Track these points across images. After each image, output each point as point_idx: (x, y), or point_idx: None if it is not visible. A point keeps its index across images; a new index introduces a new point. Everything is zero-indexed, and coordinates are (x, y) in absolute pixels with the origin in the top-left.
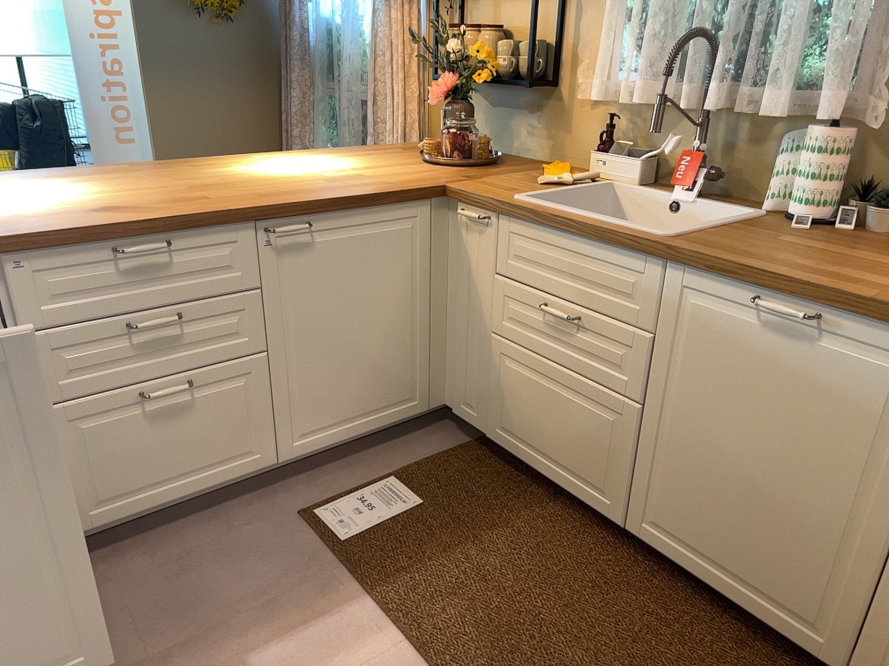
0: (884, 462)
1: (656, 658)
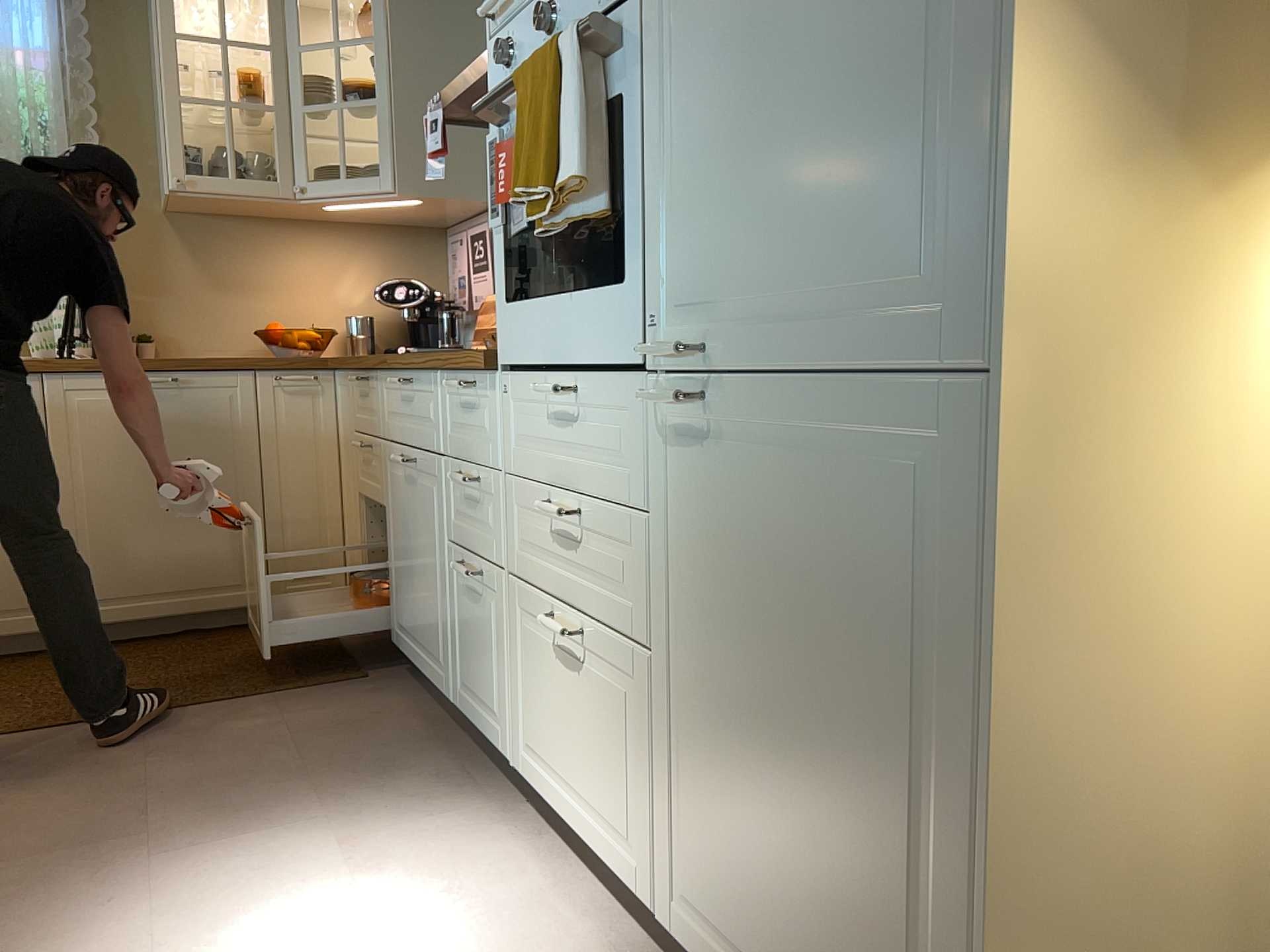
0: (241, 451)
1: (170, 662)
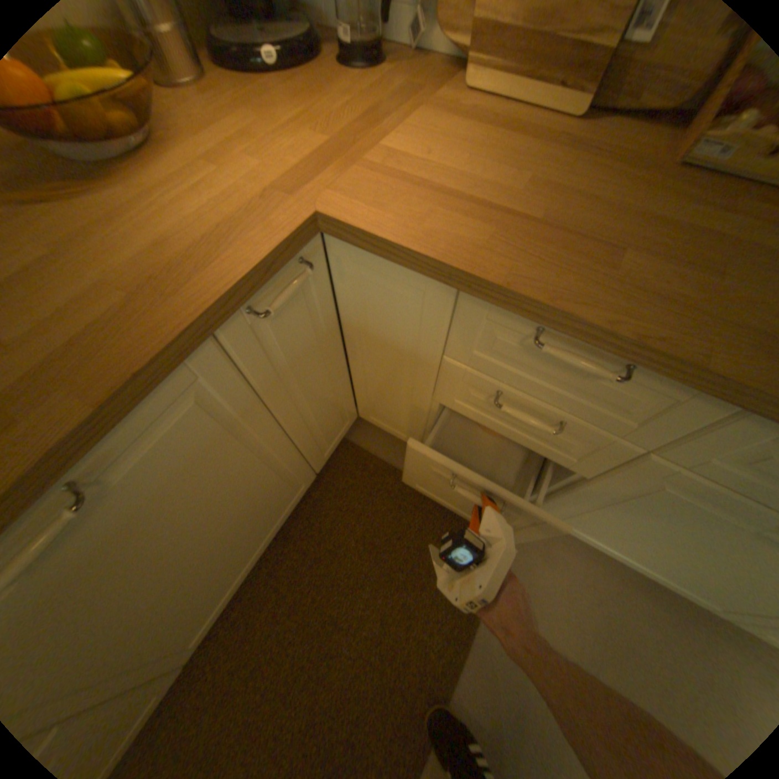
0: (253, 433)
1: (319, 604)
